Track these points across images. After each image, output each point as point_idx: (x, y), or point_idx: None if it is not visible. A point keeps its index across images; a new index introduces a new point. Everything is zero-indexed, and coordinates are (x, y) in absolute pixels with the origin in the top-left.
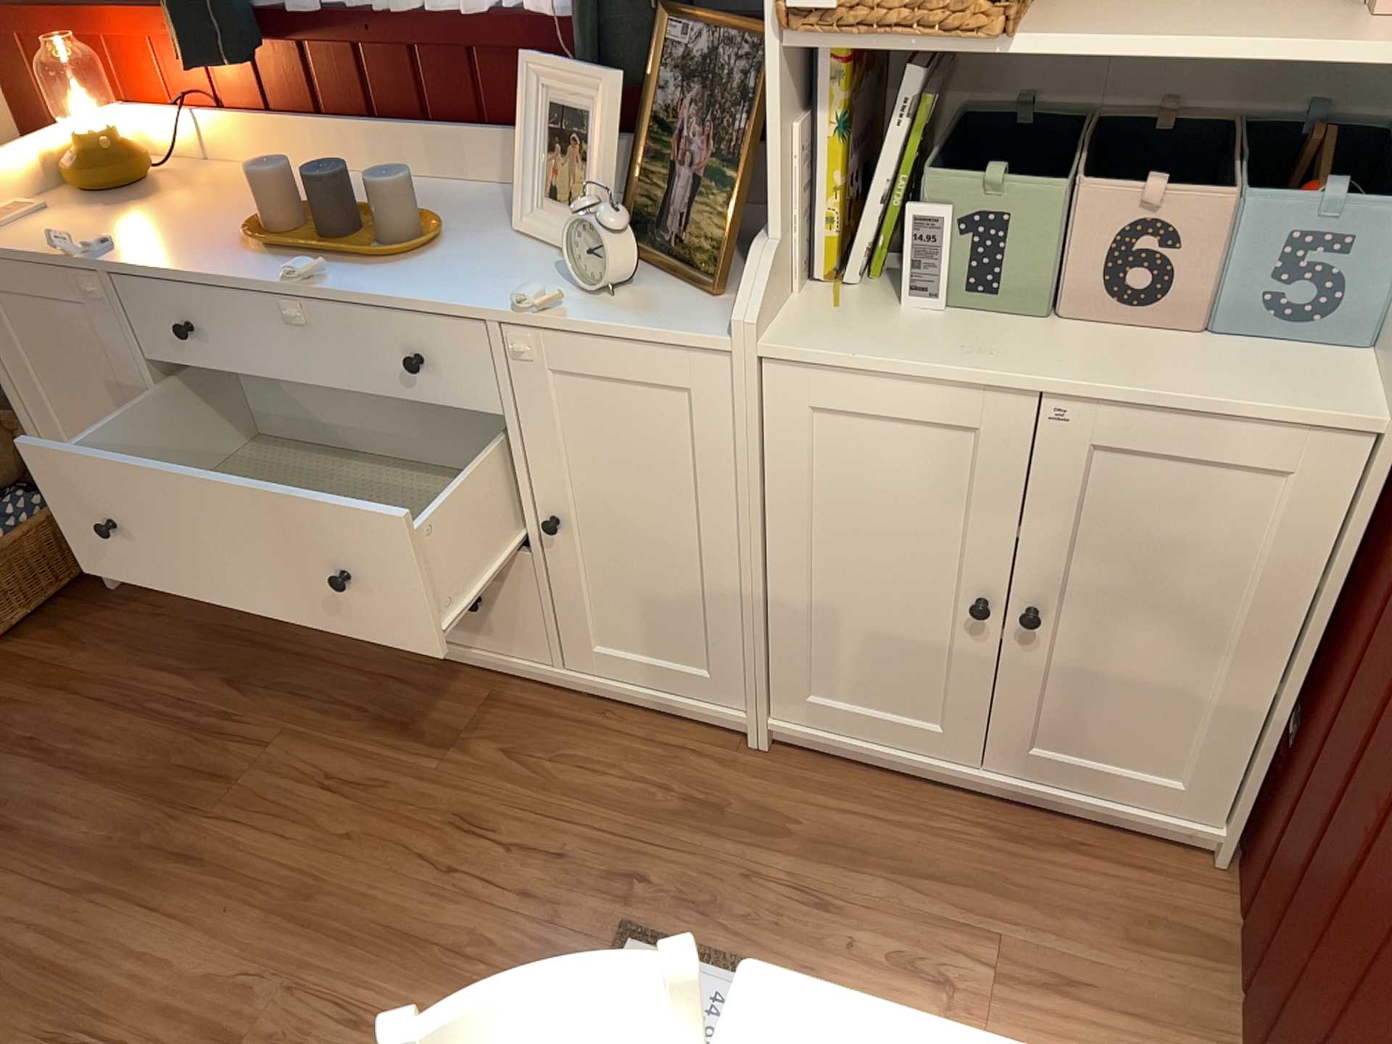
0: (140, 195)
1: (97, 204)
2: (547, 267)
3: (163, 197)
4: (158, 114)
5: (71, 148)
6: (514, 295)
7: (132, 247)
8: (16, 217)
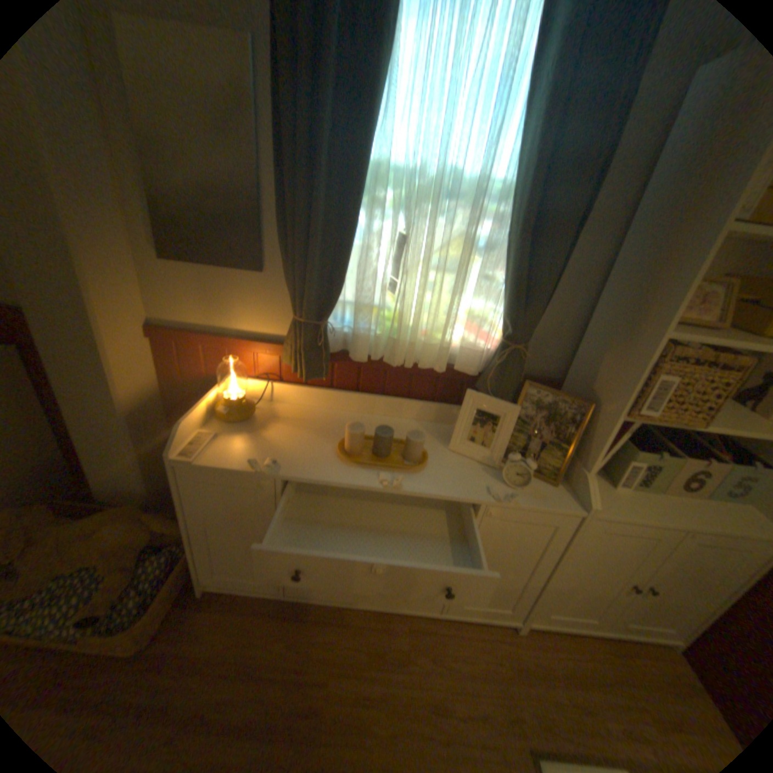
0: (257, 426)
1: (239, 432)
2: (480, 473)
3: (270, 427)
4: (255, 384)
5: (223, 404)
6: (488, 493)
7: (286, 464)
8: (207, 444)
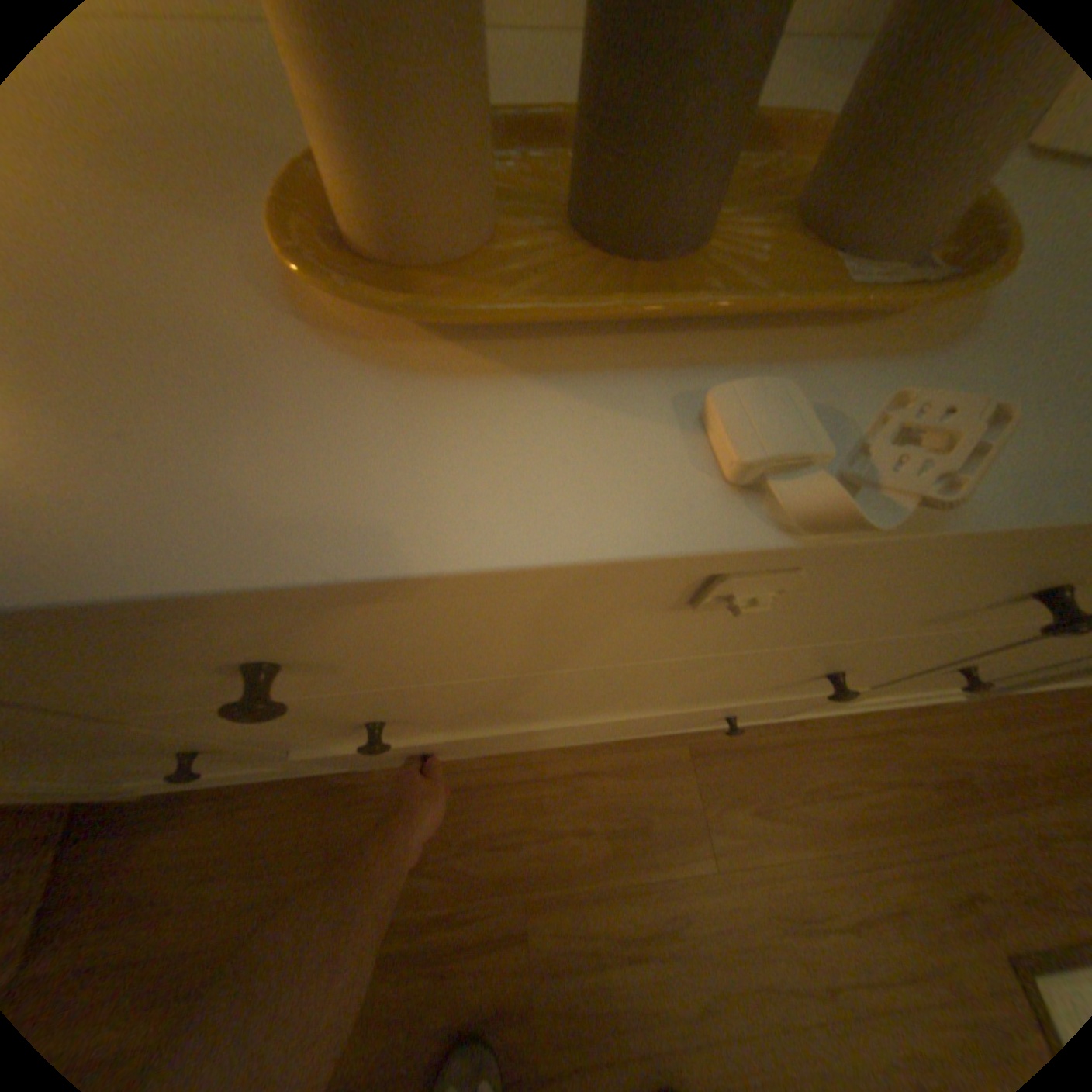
0: None
1: None
2: None
3: None
4: None
5: None
6: None
7: None
8: None
